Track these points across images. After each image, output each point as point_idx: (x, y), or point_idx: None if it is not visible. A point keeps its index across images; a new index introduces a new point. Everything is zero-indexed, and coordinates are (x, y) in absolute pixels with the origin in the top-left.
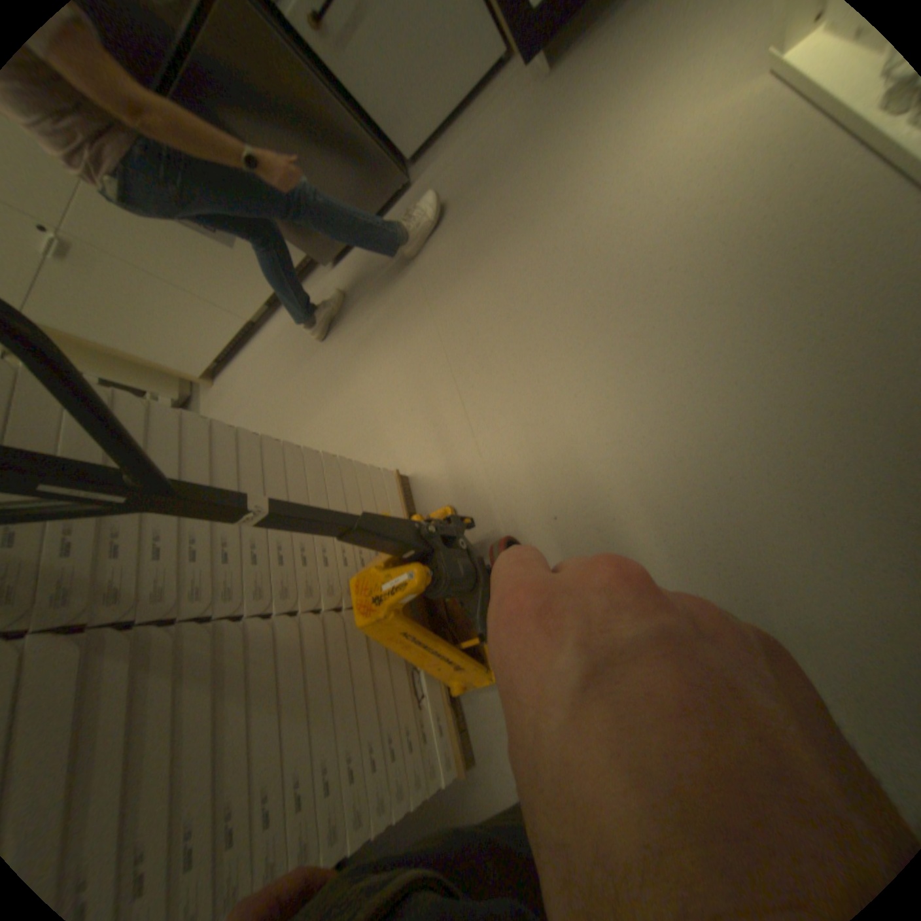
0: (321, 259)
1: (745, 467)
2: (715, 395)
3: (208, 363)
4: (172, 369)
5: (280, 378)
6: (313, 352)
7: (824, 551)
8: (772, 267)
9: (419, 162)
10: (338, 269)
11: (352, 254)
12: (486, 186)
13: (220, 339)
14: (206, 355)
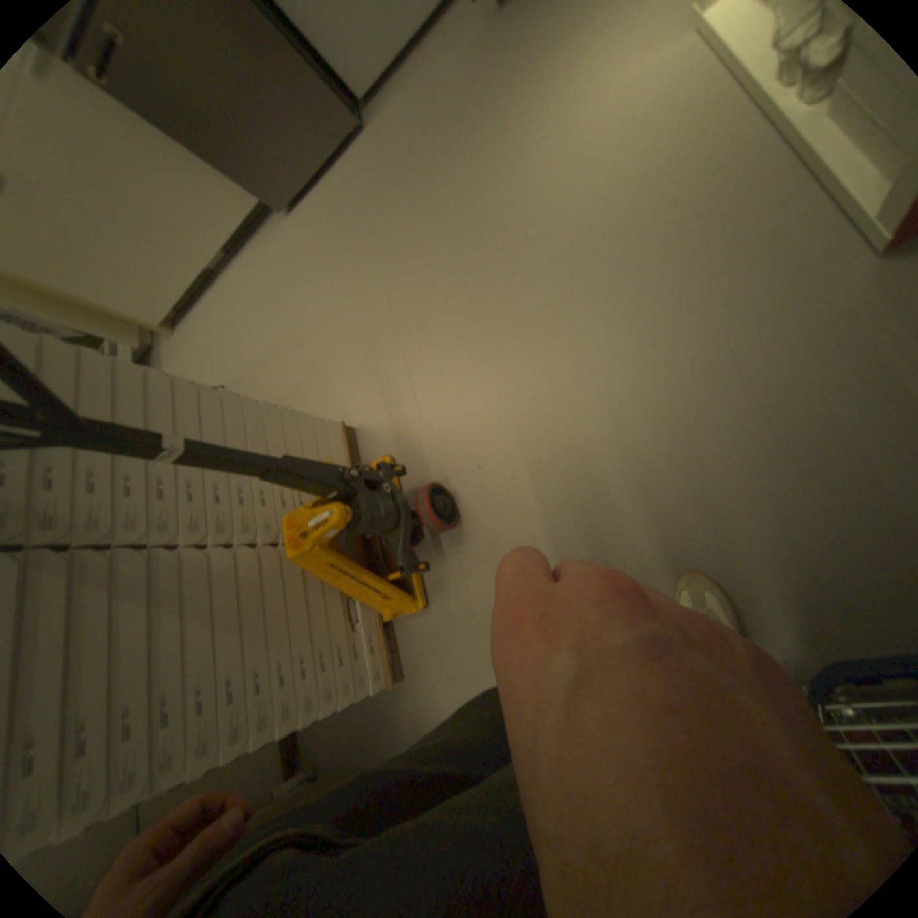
0: (274, 206)
1: (634, 421)
2: (617, 355)
3: (165, 313)
4: (127, 318)
5: (236, 330)
6: (267, 304)
7: (687, 494)
8: (675, 233)
9: (370, 103)
10: (291, 216)
11: (304, 201)
12: (431, 134)
13: (174, 287)
14: (162, 304)
